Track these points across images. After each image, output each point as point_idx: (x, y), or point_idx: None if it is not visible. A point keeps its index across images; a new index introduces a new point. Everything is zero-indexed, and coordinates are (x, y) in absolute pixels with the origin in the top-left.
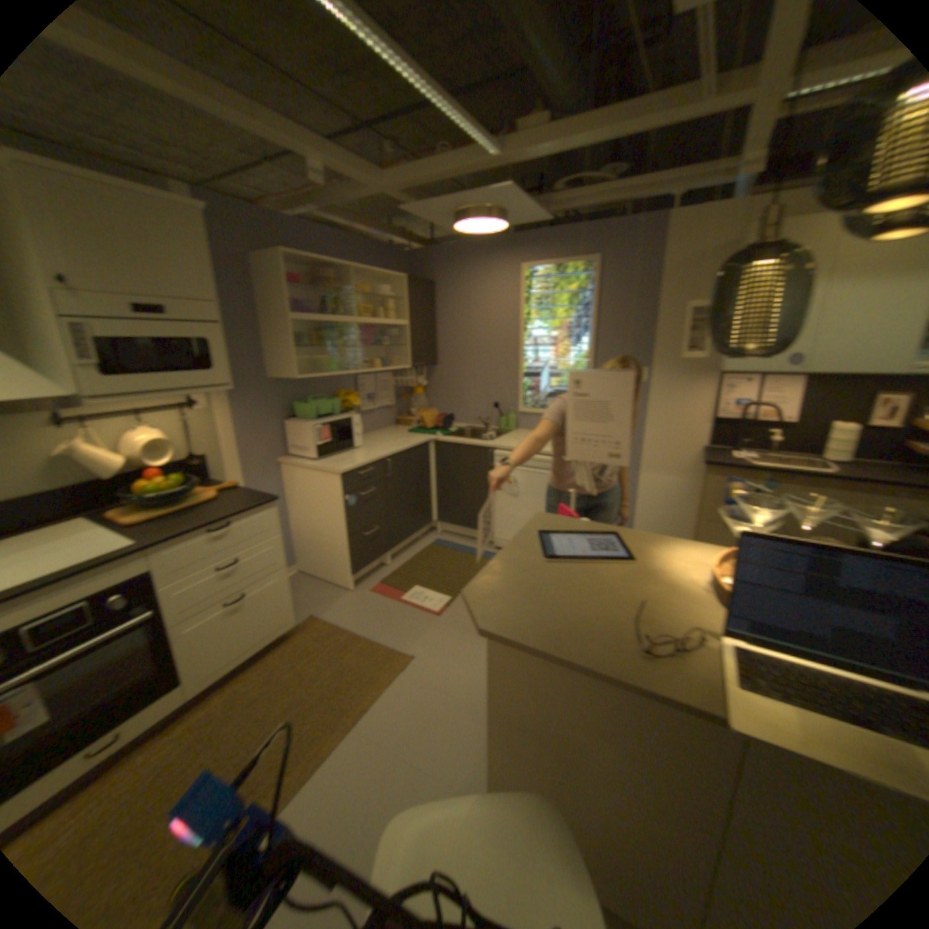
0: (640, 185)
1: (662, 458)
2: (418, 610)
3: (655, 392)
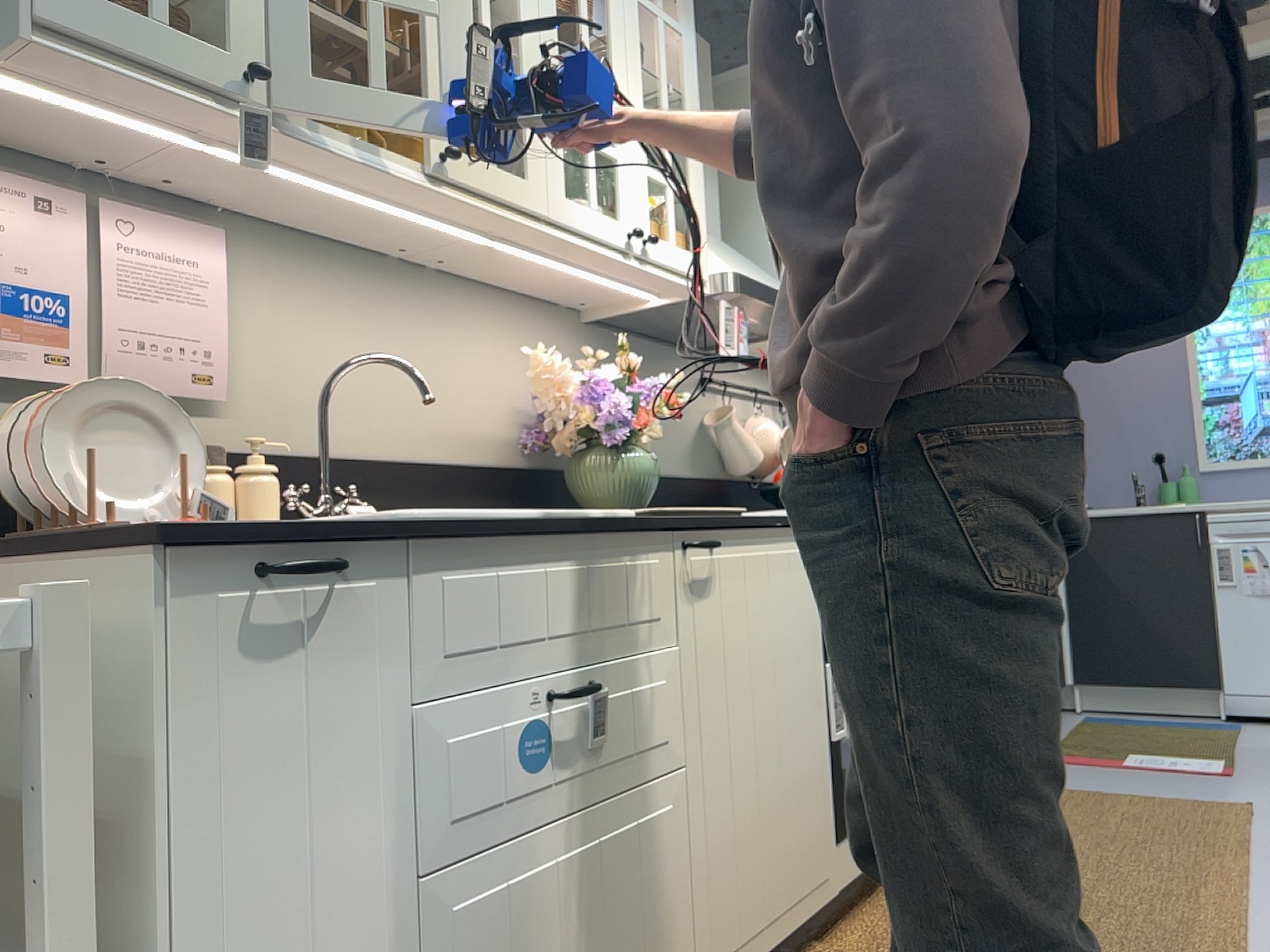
0: None
1: None
2: (1175, 770)
3: None
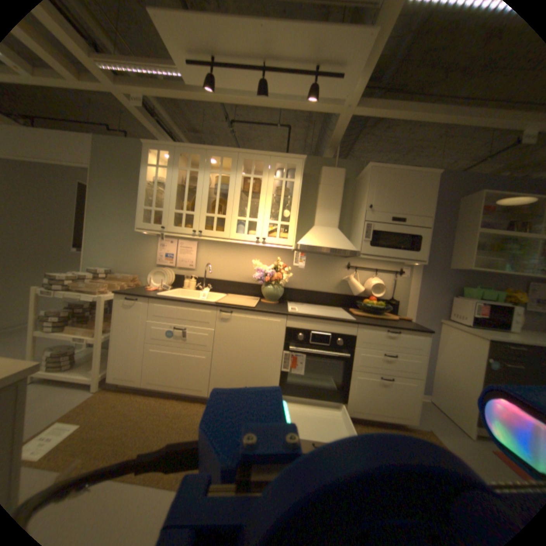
0: None
1: None
2: None
3: None
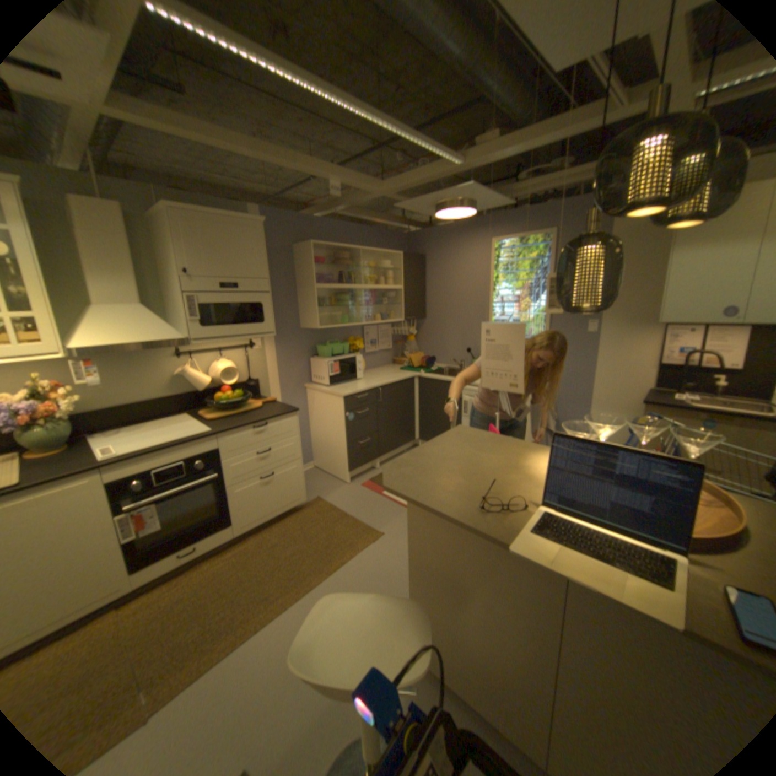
0: (586, 172)
1: (611, 398)
2: (393, 504)
3: (604, 341)
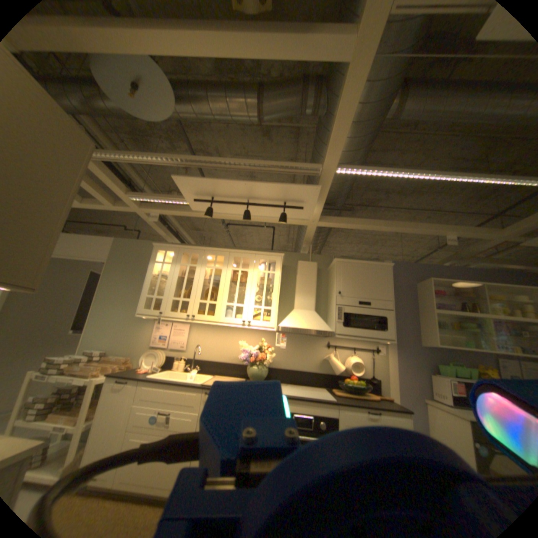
0: None
1: None
2: None
3: None
